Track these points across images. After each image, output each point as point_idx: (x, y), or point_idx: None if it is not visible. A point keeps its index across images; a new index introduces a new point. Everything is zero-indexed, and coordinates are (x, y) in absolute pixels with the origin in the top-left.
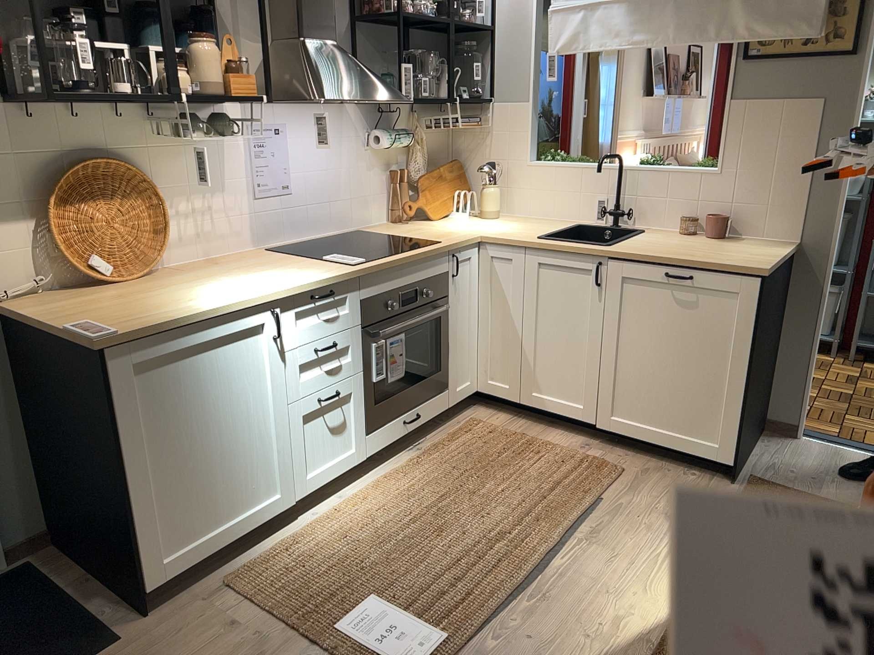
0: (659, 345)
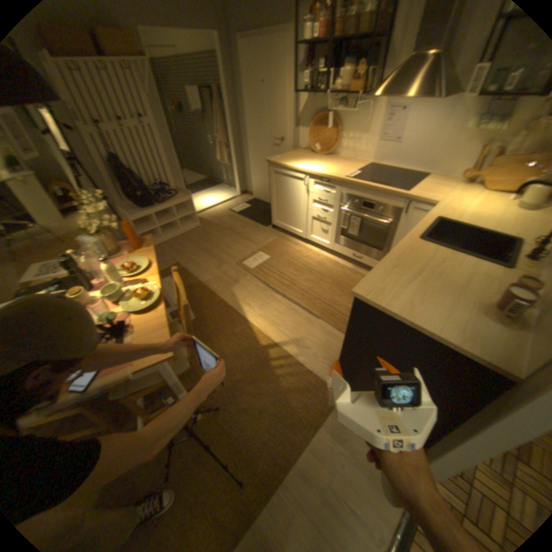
0: None
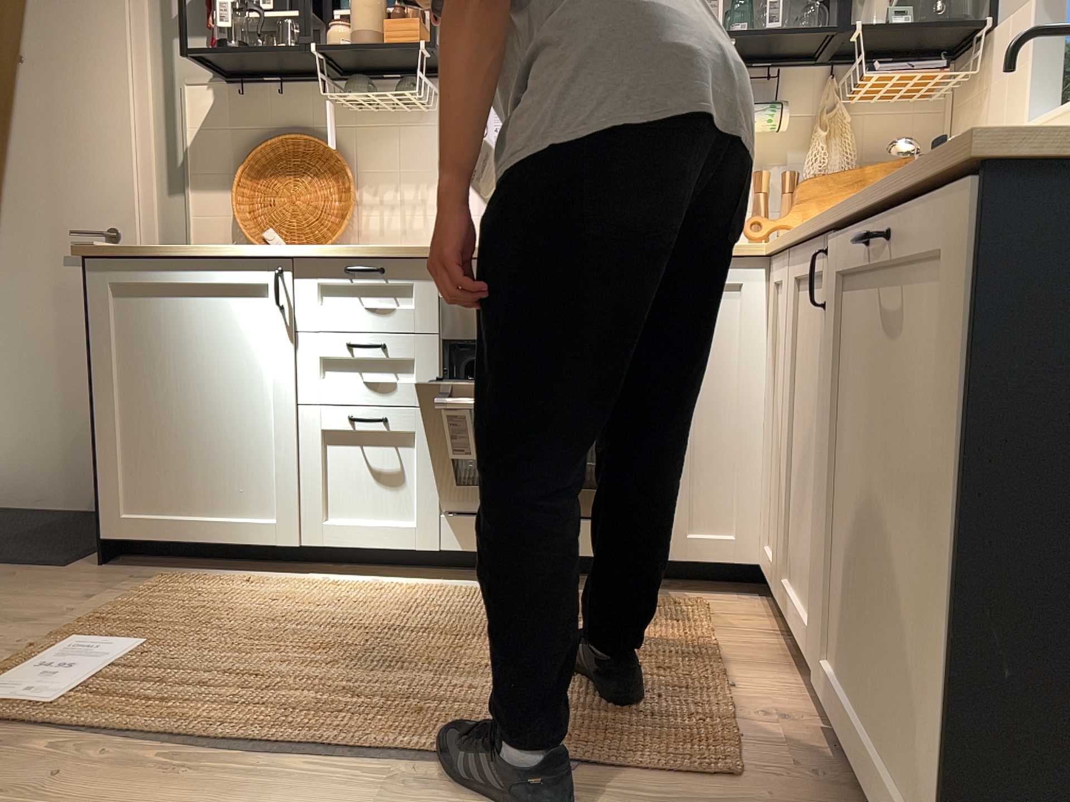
0: (878, 466)
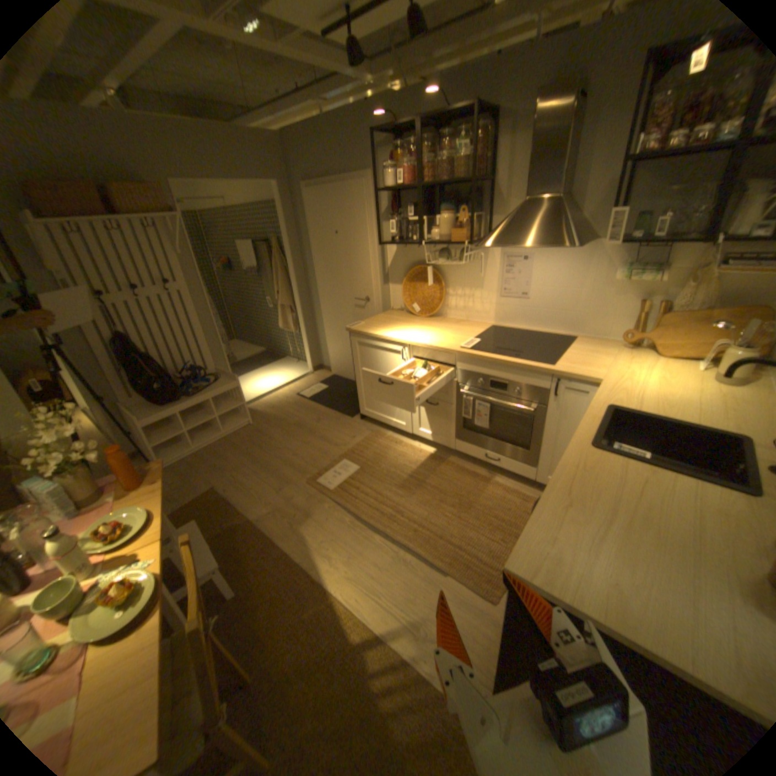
0: None
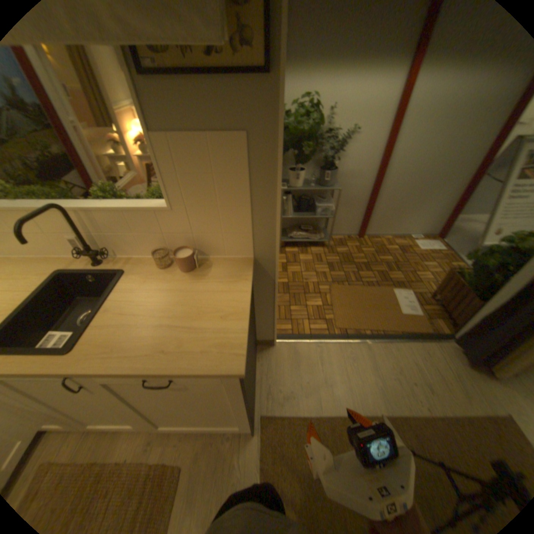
0: (169, 404)
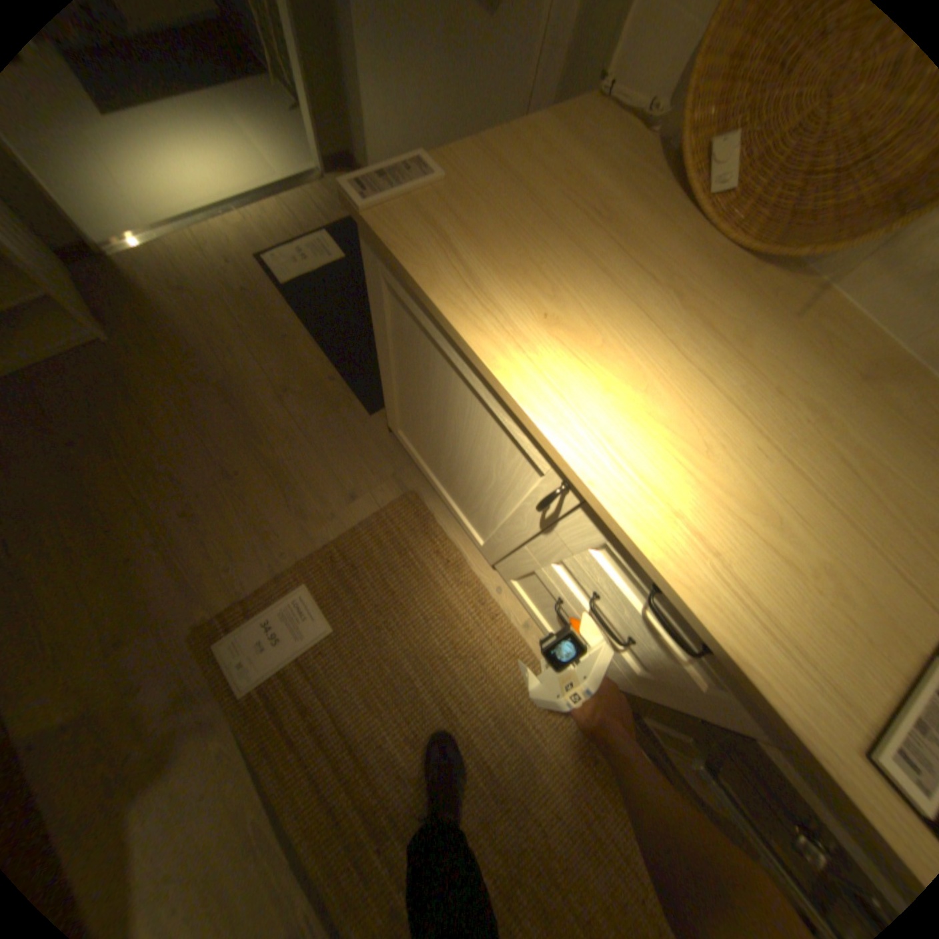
0: None
